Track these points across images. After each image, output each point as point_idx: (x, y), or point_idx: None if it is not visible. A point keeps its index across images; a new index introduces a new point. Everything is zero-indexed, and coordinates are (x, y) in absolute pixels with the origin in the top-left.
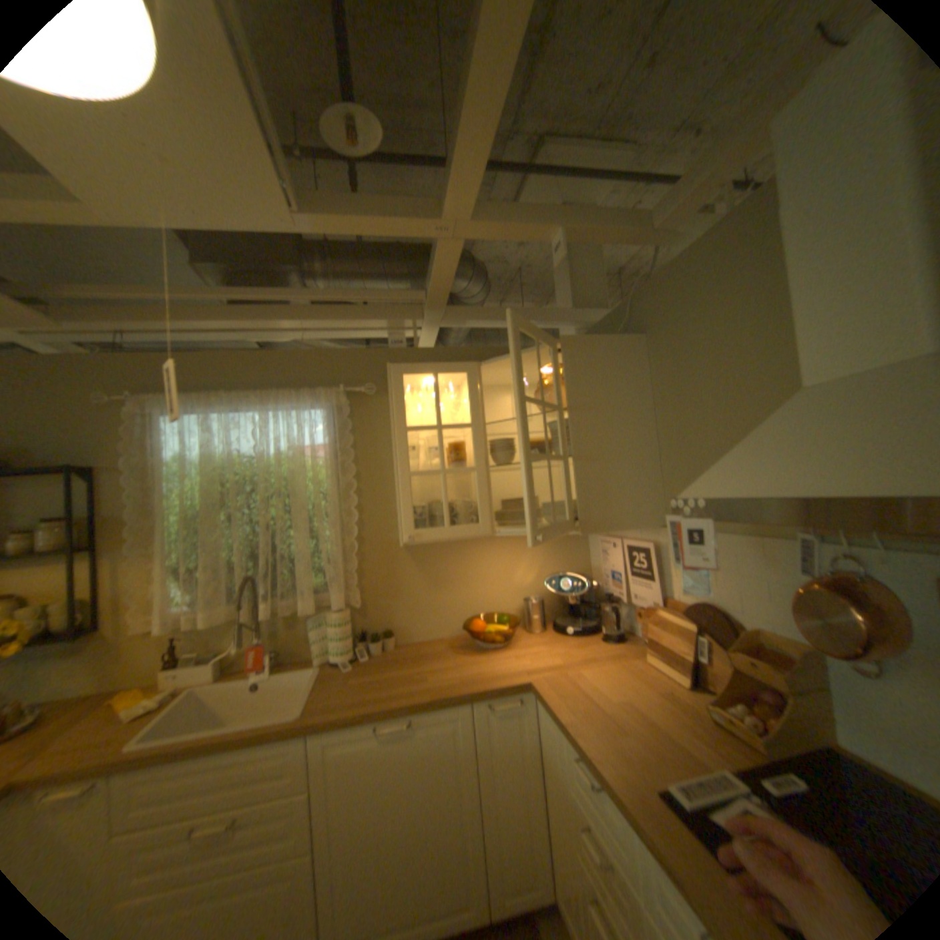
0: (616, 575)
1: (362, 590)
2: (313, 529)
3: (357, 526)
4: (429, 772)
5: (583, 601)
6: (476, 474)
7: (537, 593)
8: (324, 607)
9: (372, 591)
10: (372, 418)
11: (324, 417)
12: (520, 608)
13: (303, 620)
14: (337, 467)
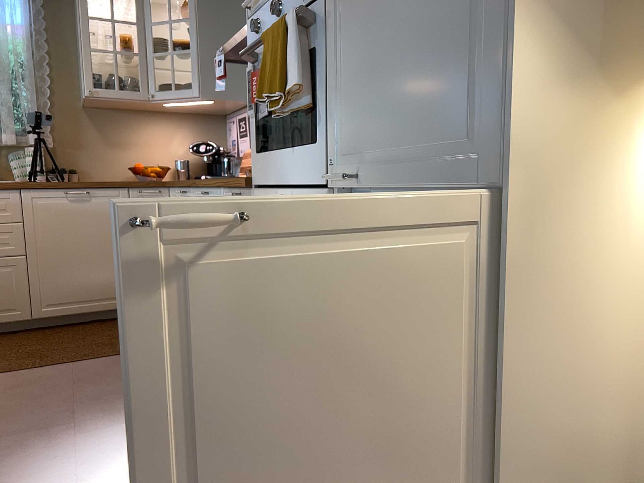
0: (233, 141)
1: (52, 137)
2: (12, 87)
3: (48, 91)
4: (100, 222)
5: (214, 163)
6: (141, 63)
7: (186, 160)
8: (22, 147)
9: (59, 142)
10: (60, 12)
11: (21, 3)
12: (173, 169)
13: (4, 155)
14: (31, 44)
